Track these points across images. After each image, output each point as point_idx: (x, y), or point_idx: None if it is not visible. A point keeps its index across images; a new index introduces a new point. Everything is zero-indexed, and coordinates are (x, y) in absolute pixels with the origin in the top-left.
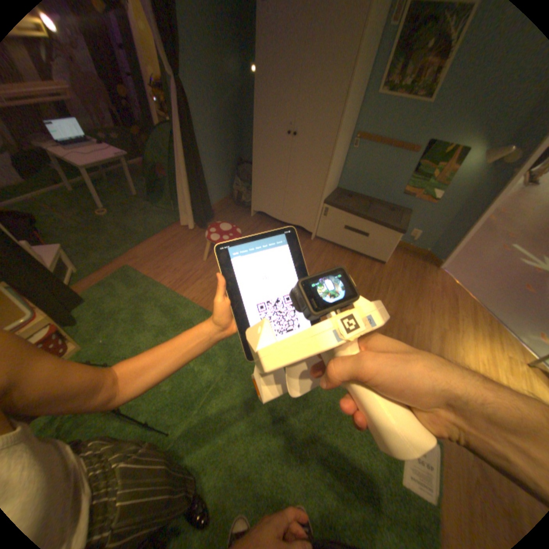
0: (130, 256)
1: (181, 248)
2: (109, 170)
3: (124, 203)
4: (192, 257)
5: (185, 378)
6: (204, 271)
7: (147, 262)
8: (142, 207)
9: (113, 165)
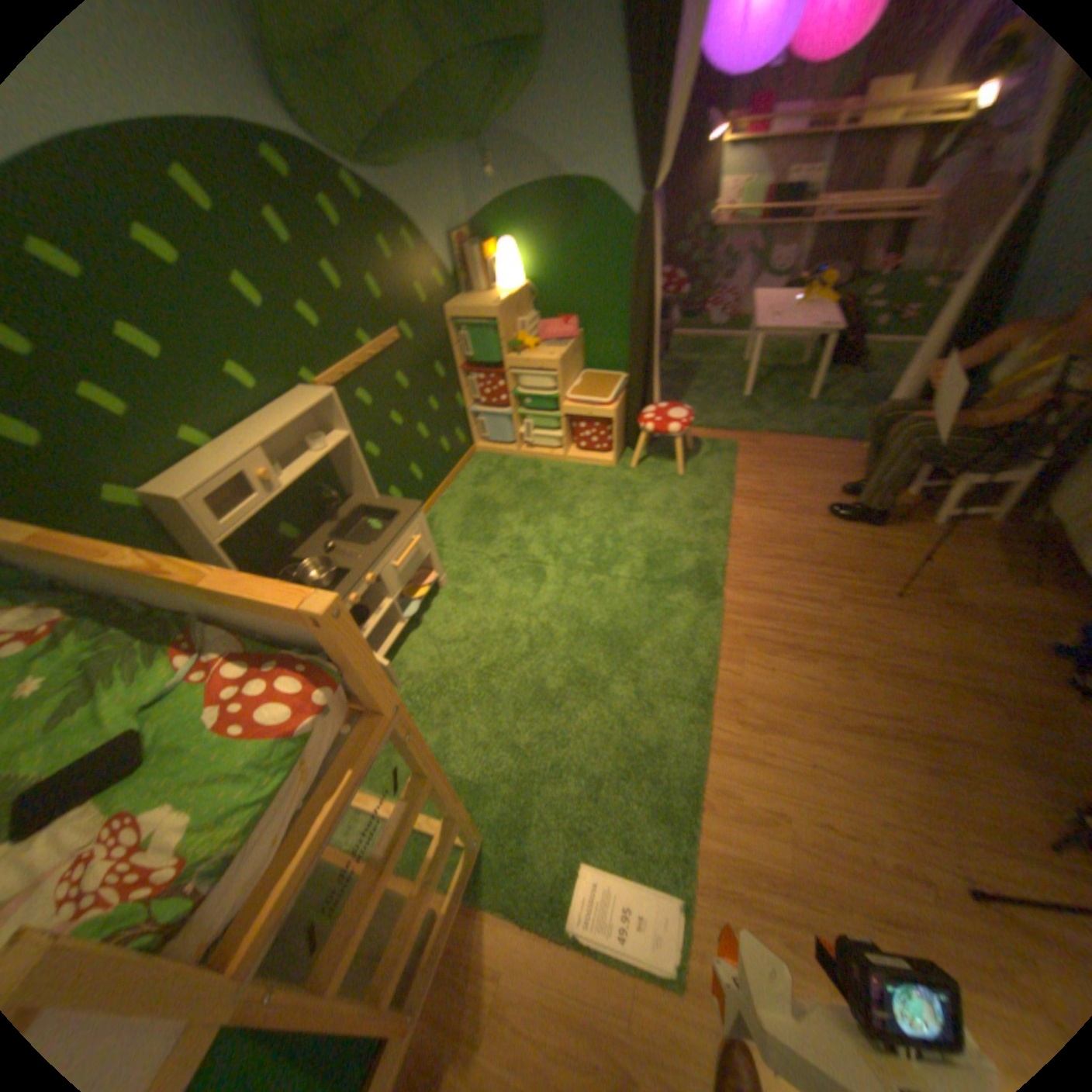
0: (754, 439)
1: (818, 472)
2: (897, 342)
3: (844, 387)
4: (811, 489)
5: (621, 553)
6: (797, 511)
7: (759, 455)
8: (857, 402)
9: (910, 337)
